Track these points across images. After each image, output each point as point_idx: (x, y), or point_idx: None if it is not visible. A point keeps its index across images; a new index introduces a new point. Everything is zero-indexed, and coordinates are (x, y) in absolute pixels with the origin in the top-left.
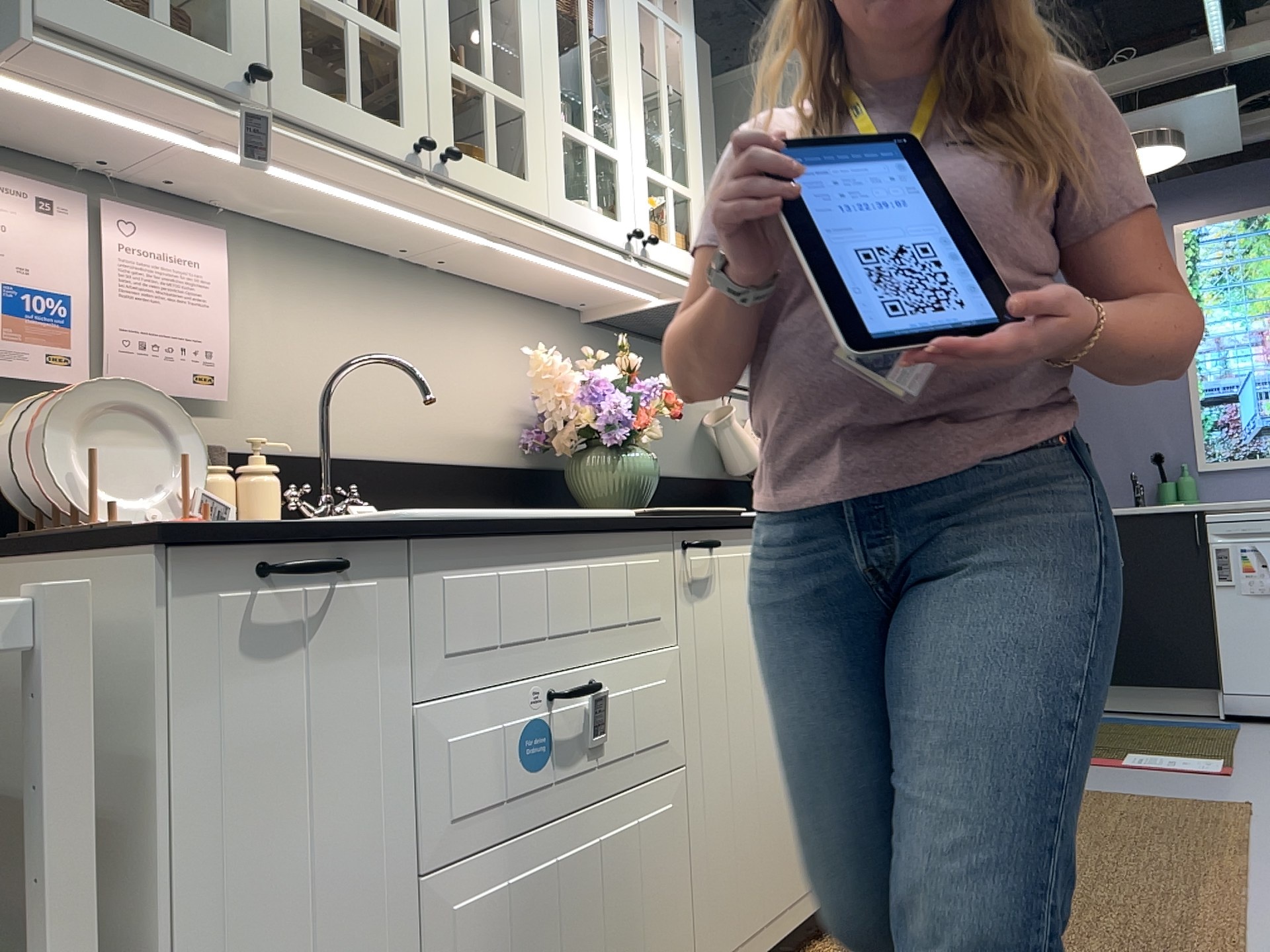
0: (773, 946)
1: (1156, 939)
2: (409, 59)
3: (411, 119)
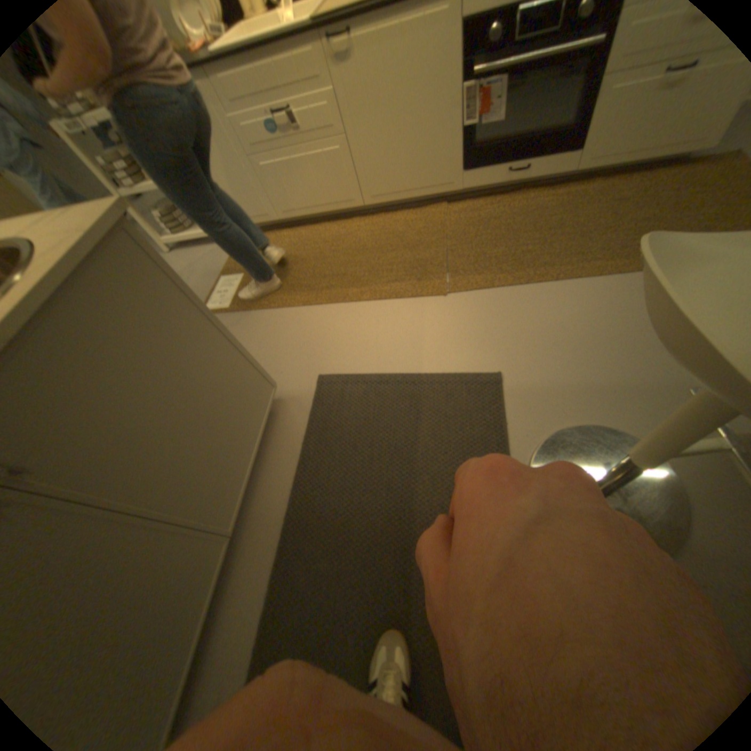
0: (409, 196)
1: (519, 260)
2: None
3: None
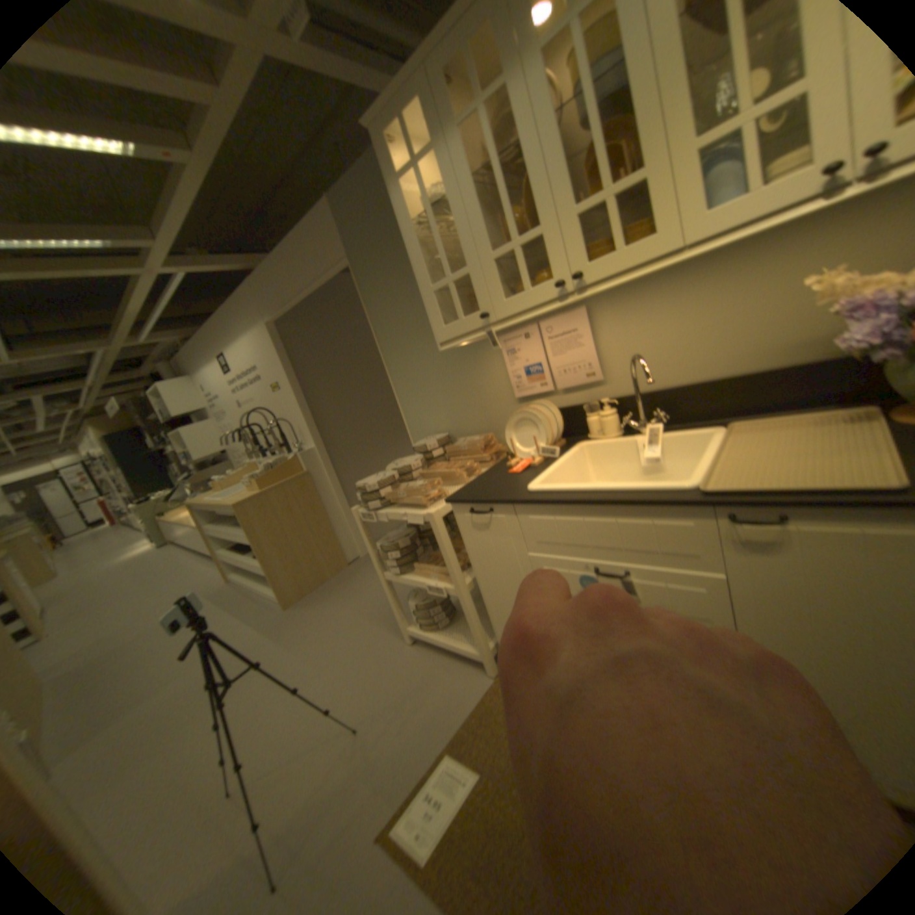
0: None
1: None
2: (548, 234)
3: (557, 269)
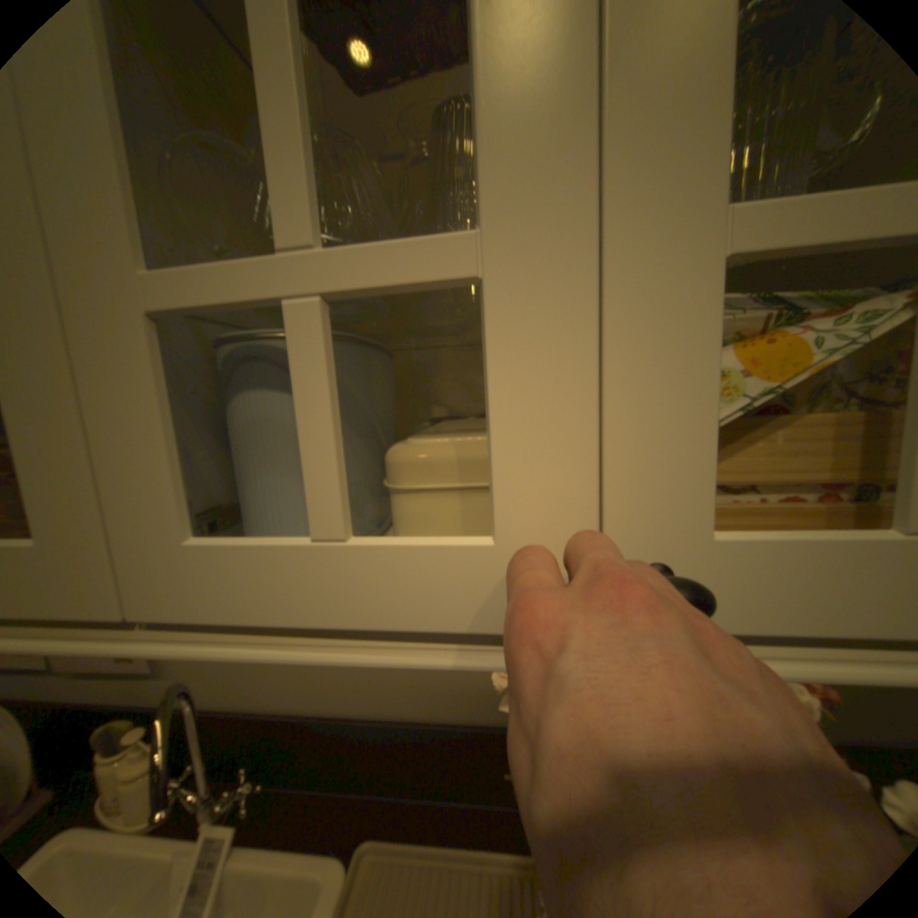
0: None
1: None
2: None
3: None
